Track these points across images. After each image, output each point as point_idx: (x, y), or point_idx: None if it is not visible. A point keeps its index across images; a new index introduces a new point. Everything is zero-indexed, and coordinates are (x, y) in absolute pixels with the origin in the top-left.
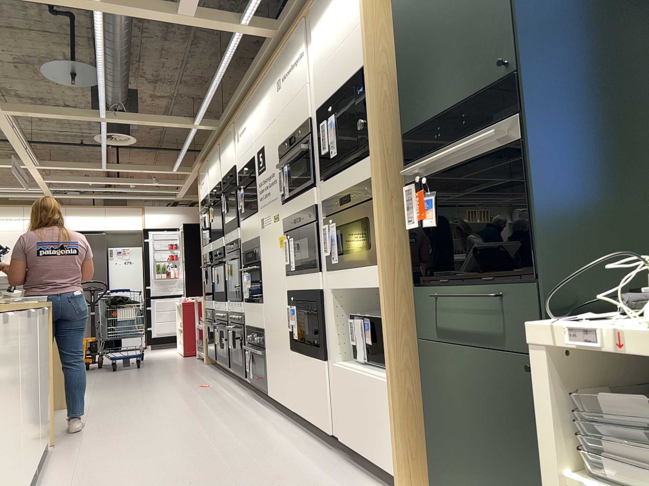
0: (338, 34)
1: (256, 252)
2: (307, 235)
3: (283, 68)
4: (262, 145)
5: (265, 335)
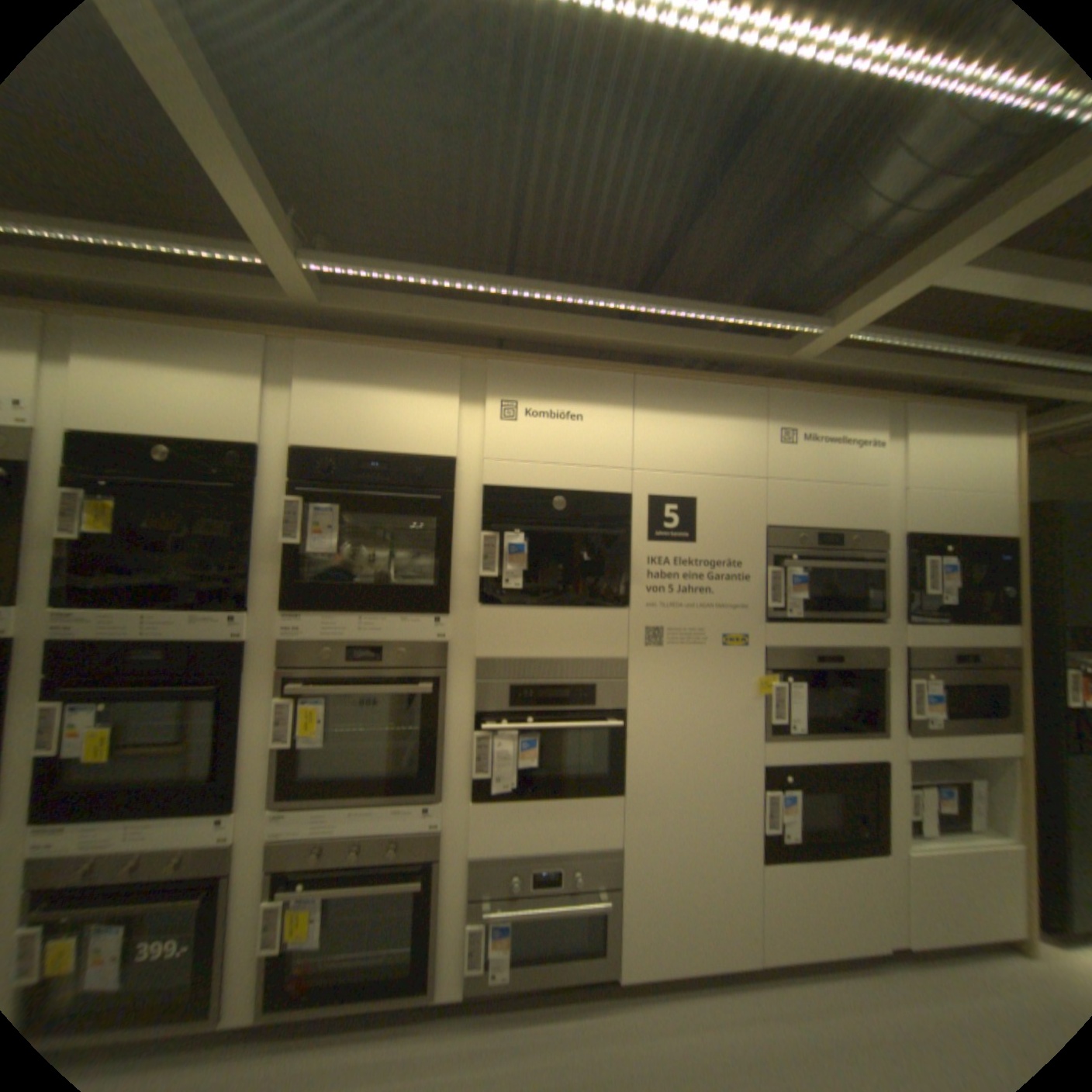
0: (971, 477)
1: (607, 690)
2: (856, 684)
3: (811, 420)
4: (686, 493)
5: (627, 860)
